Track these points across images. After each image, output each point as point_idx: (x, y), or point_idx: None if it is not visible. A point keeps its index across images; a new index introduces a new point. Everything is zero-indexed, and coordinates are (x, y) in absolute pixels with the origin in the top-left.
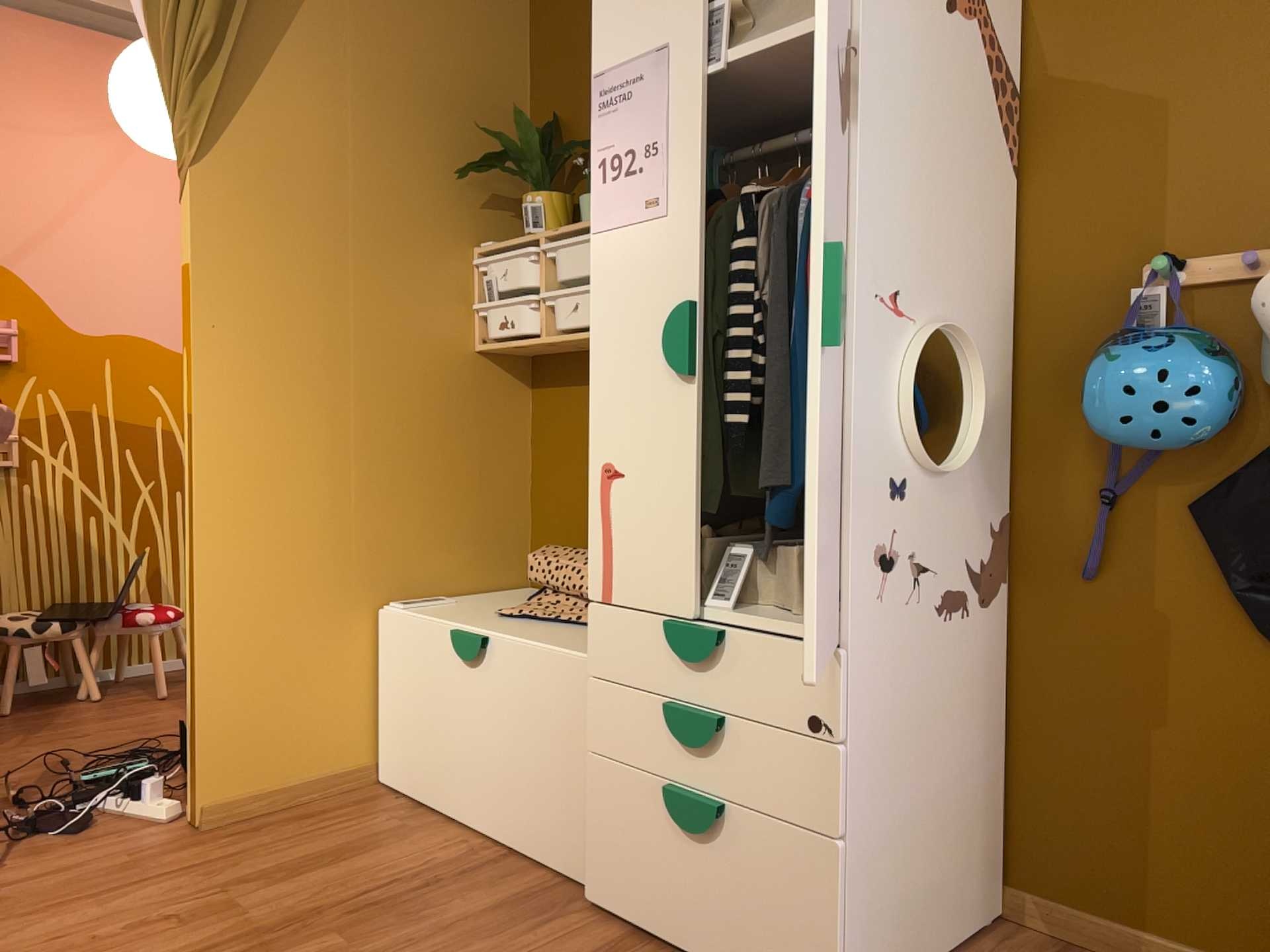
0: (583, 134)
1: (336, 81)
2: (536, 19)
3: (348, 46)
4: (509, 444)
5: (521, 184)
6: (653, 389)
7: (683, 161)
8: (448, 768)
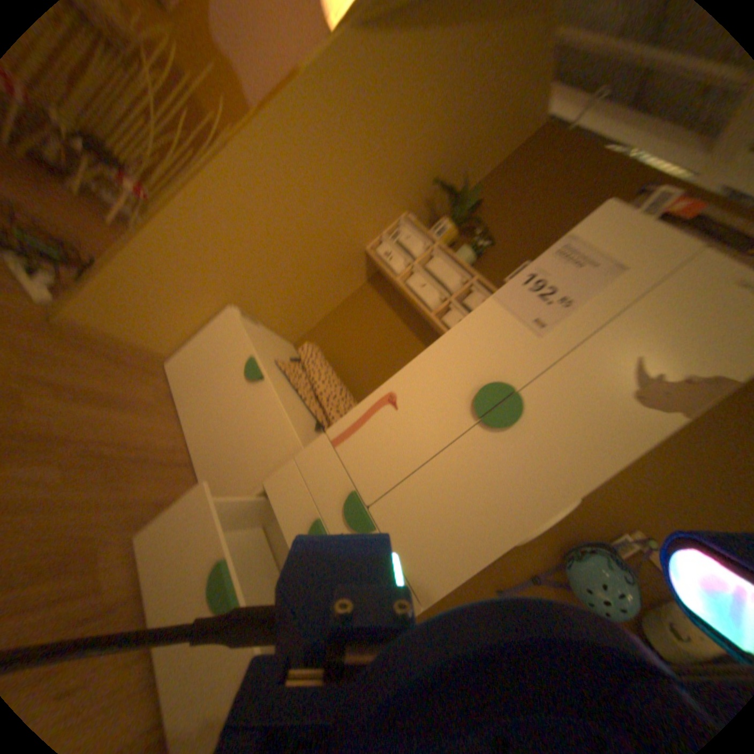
0: (484, 223)
1: (439, 82)
2: (513, 159)
3: (458, 73)
4: (338, 296)
5: (441, 211)
6: (449, 398)
7: (574, 329)
8: (197, 405)
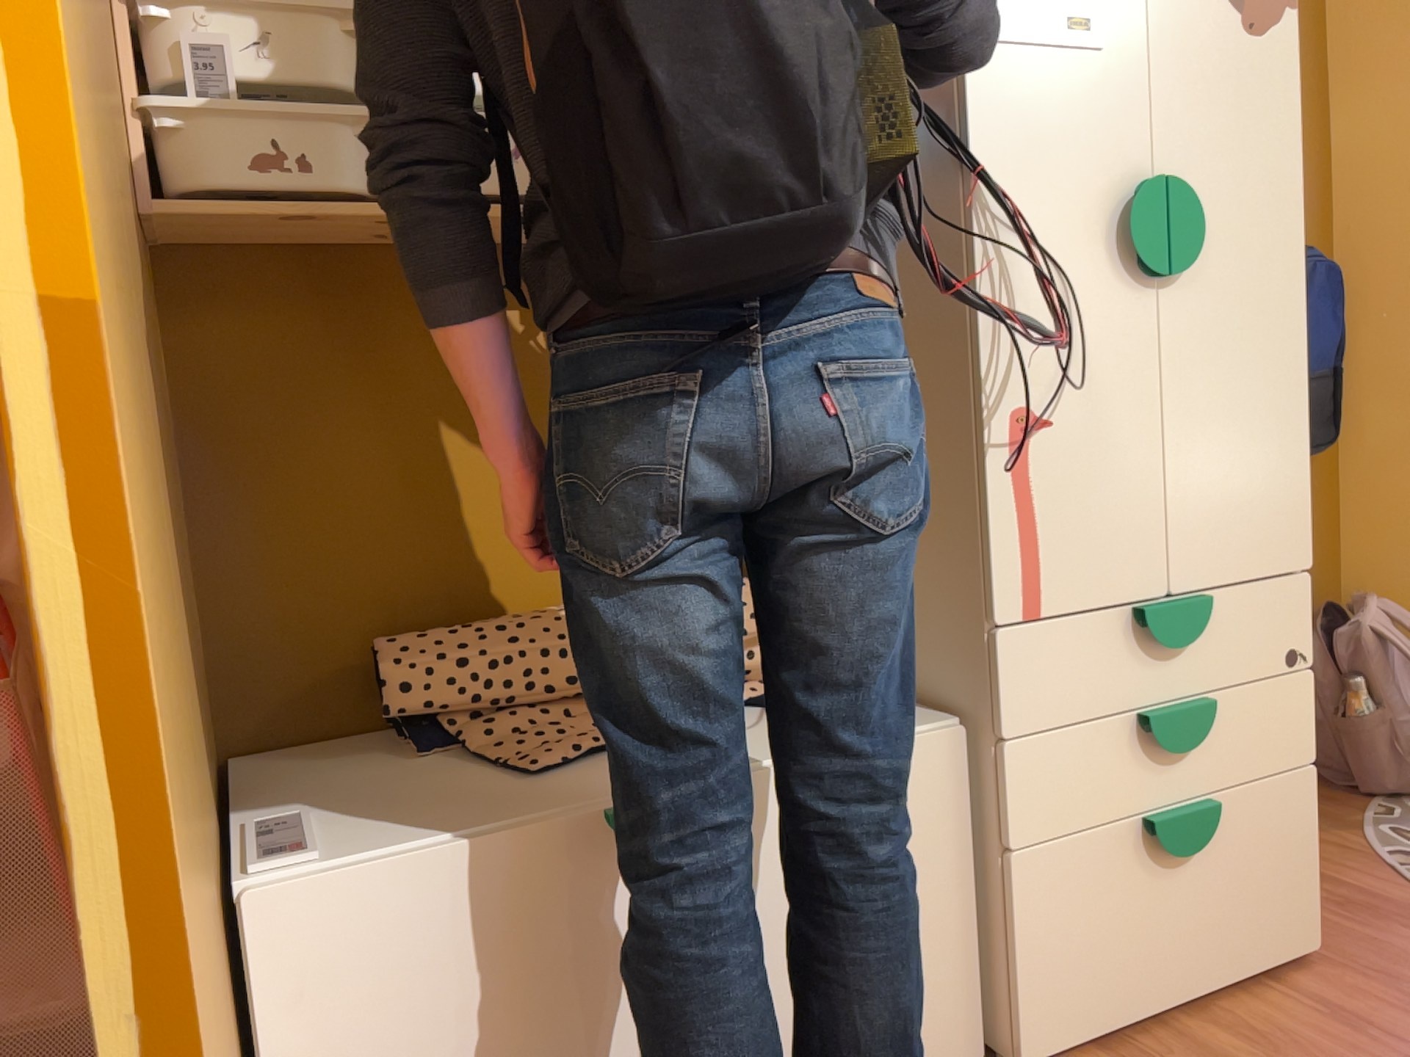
0: None
1: None
2: None
3: None
4: (175, 448)
5: None
6: (1096, 295)
7: None
8: None
